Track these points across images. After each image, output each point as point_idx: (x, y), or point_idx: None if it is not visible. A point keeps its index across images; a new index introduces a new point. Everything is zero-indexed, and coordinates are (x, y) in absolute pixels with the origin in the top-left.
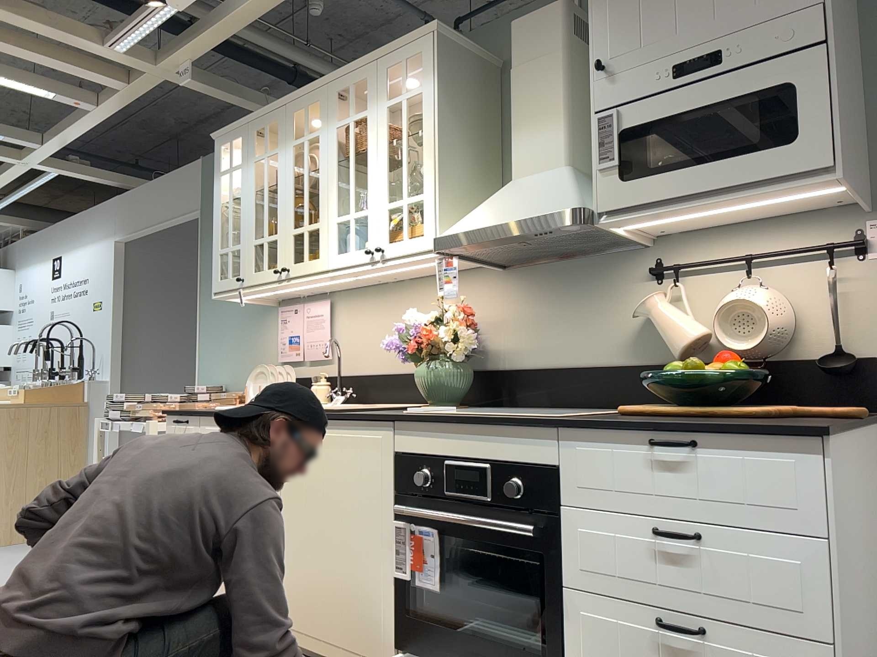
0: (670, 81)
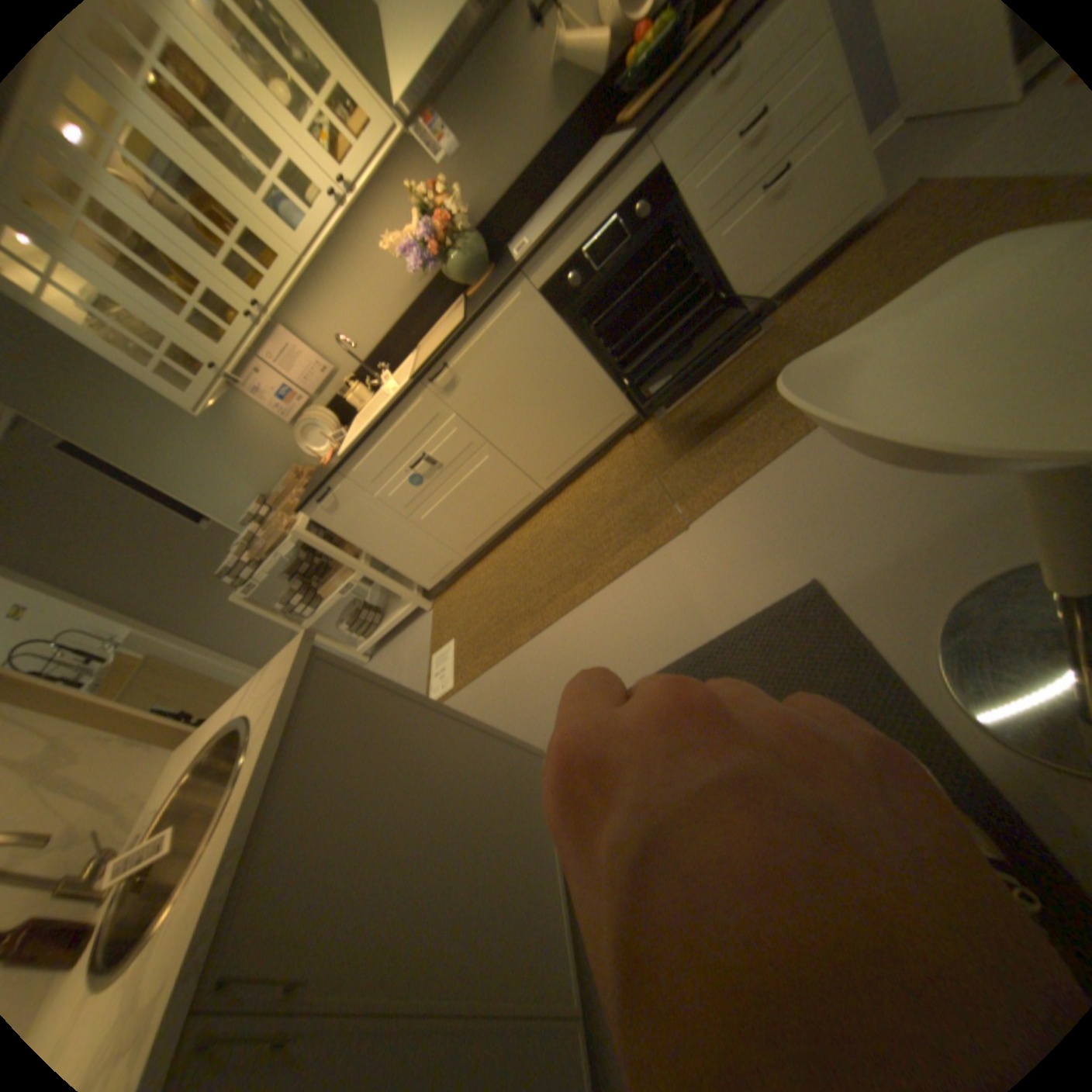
0: None
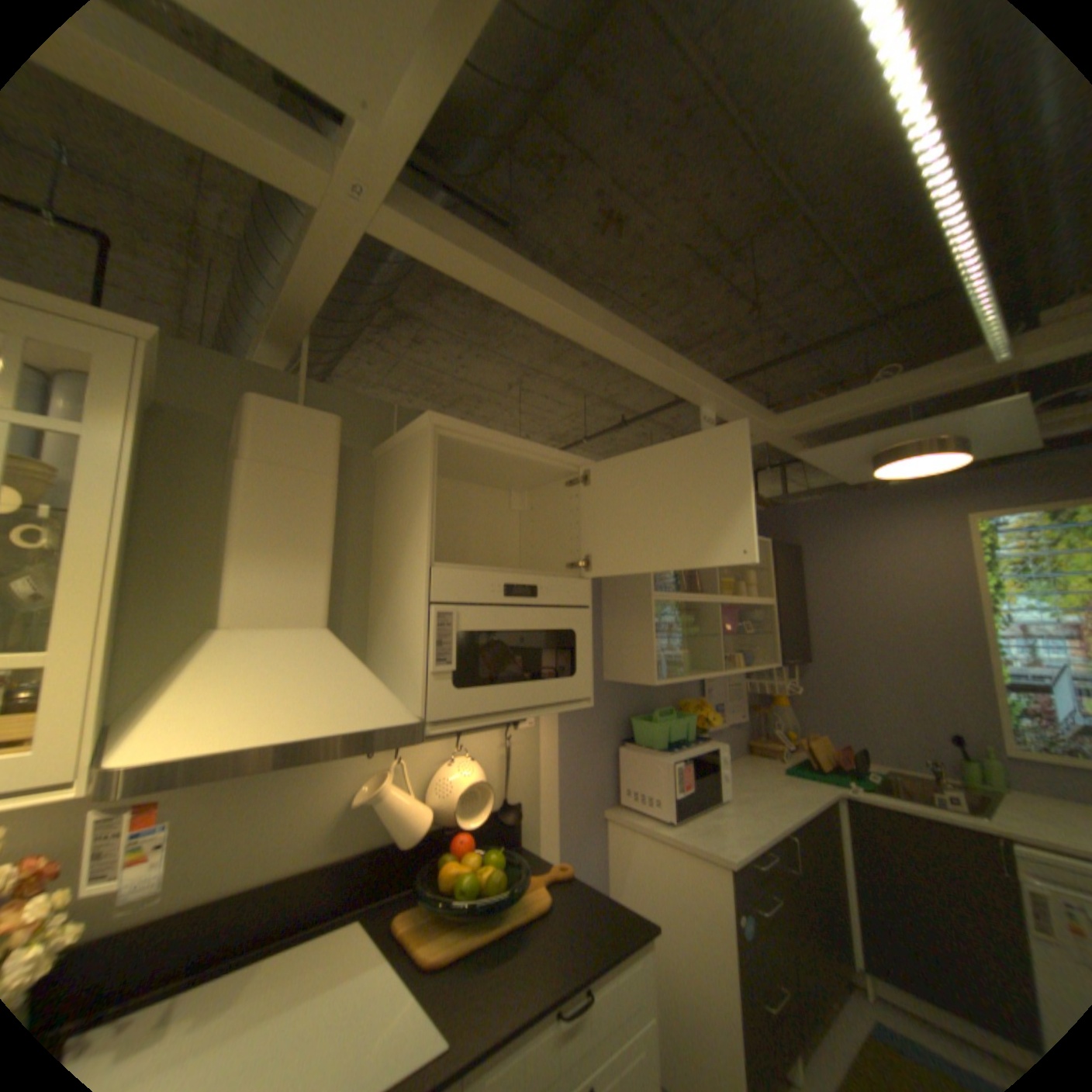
0: (503, 597)
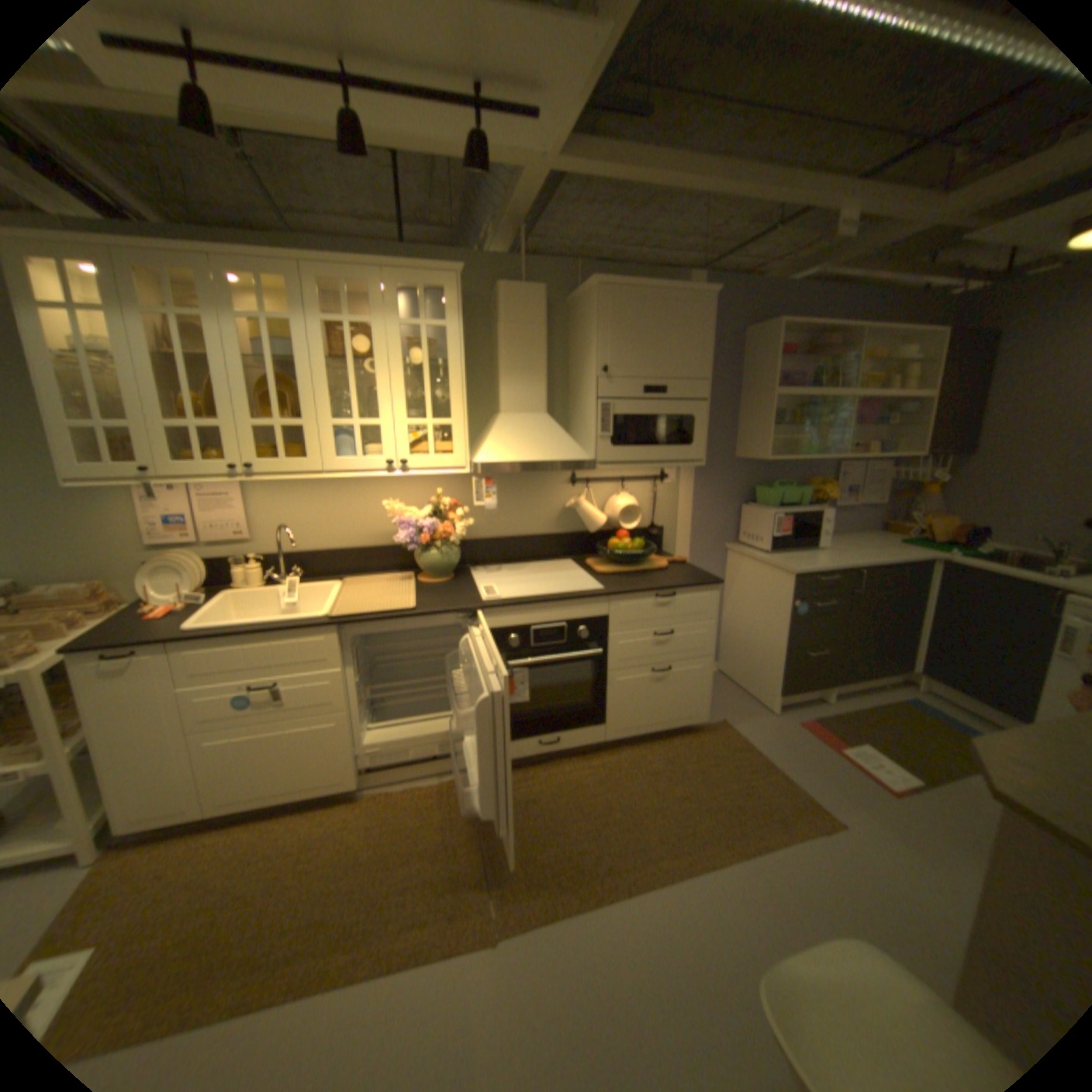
0: (643, 395)
